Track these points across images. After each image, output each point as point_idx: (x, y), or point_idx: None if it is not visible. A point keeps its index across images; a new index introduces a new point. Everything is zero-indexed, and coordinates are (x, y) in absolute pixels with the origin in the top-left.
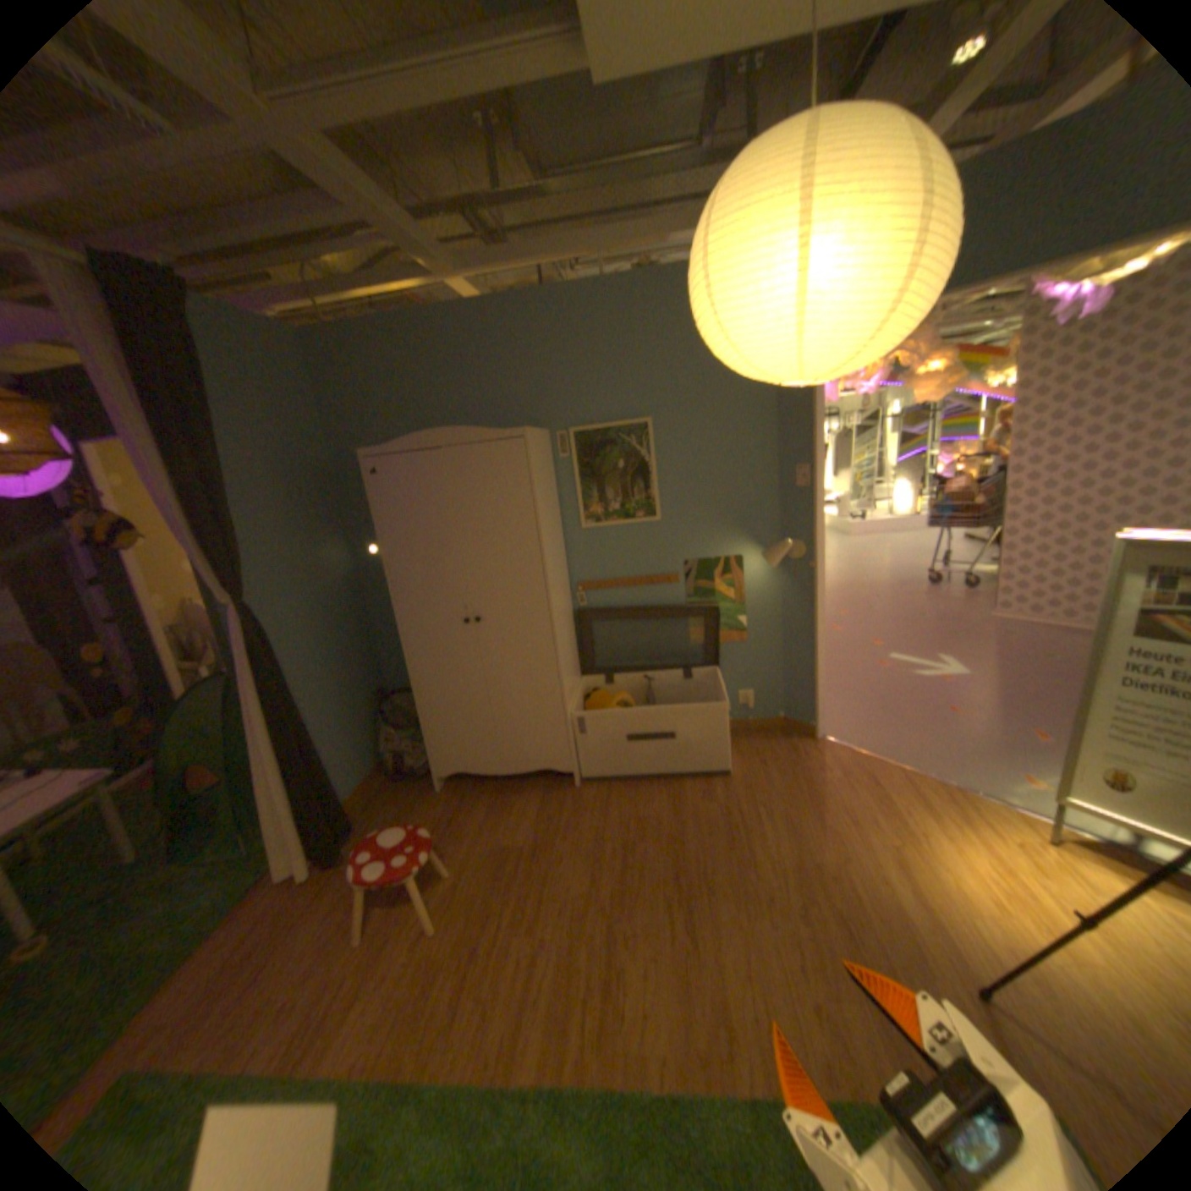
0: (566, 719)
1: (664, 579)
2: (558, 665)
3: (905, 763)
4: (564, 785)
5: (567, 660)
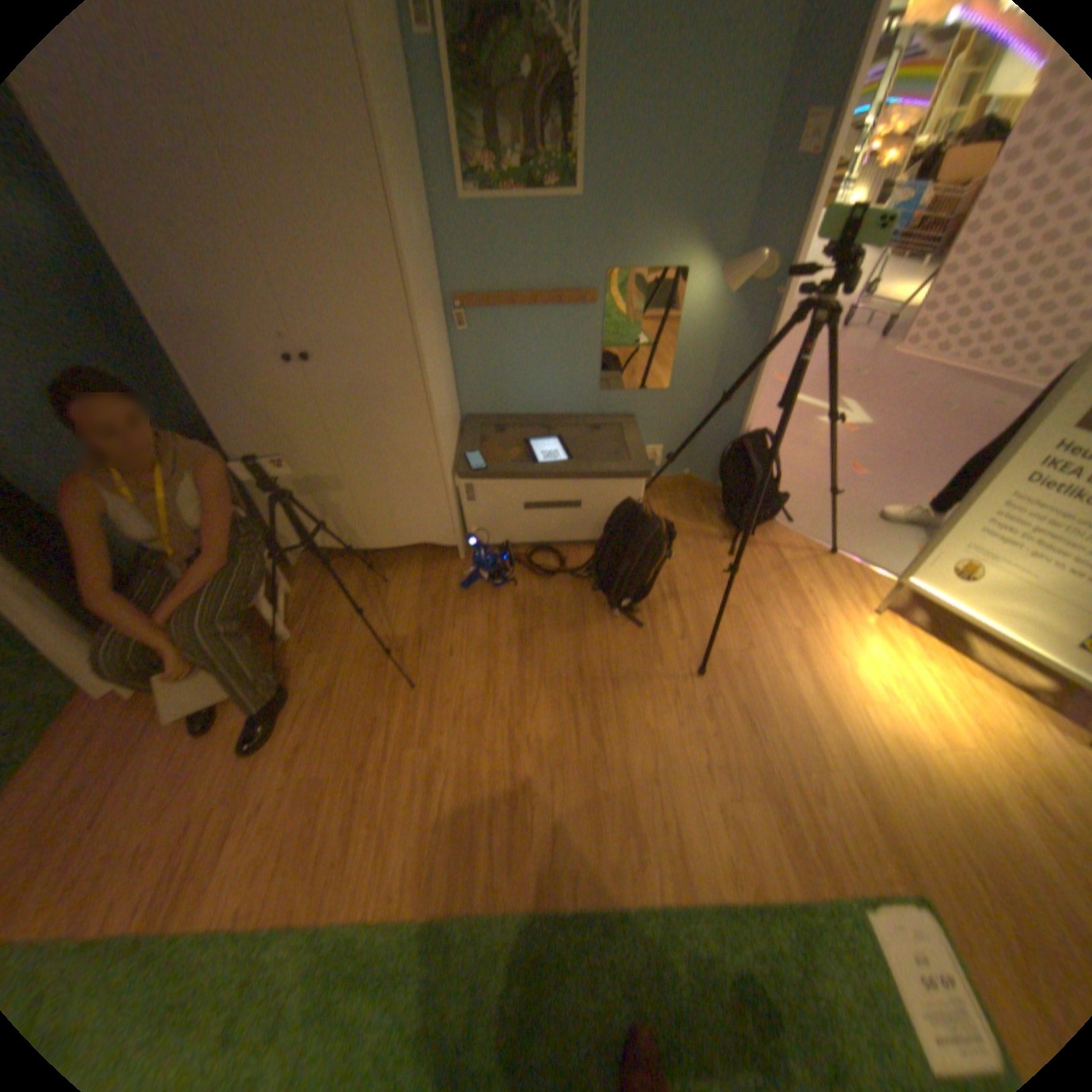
0: (447, 492)
1: (577, 298)
2: (434, 426)
3: (806, 532)
4: (446, 556)
5: (446, 414)
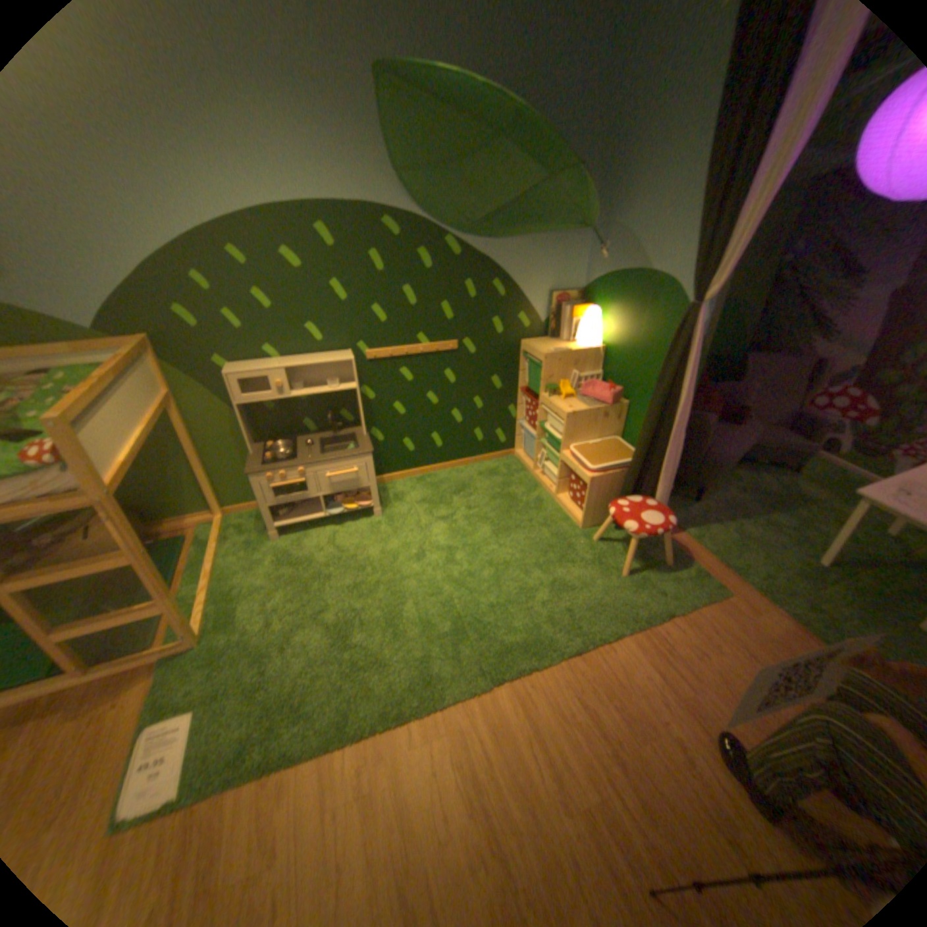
0: None
1: None
2: None
3: None
4: None
5: None
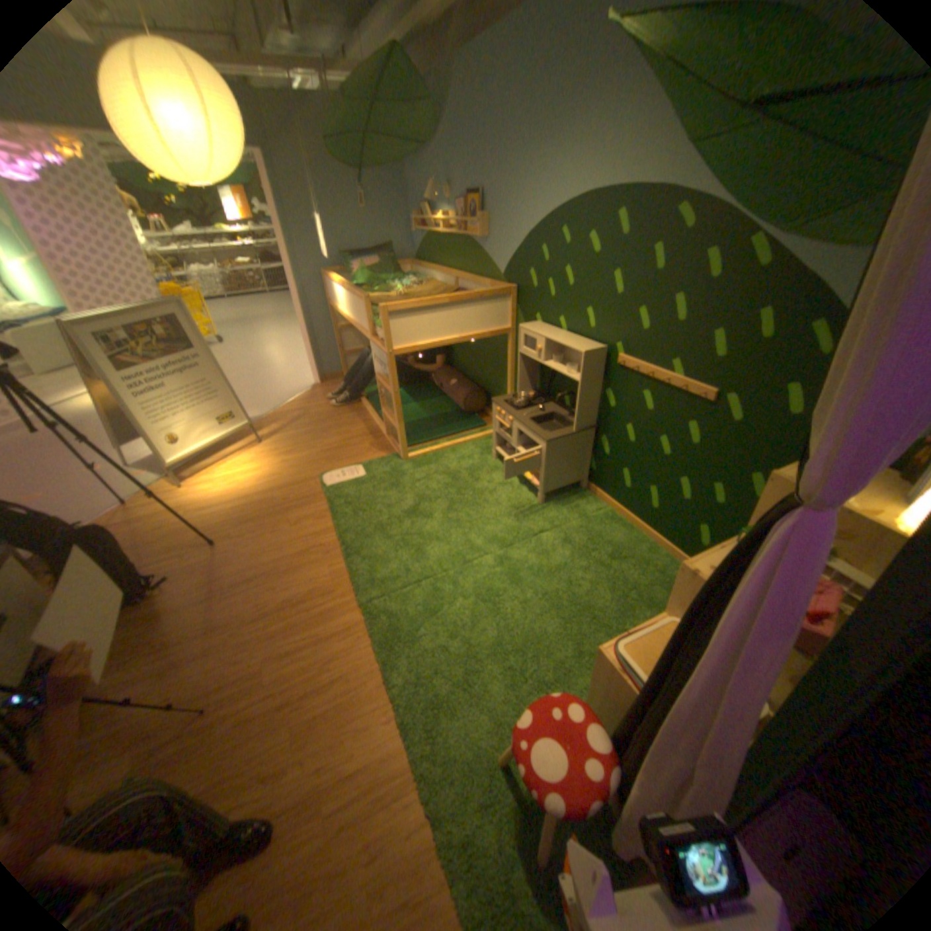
0: None
1: None
2: None
3: (93, 515)
4: None
5: None
